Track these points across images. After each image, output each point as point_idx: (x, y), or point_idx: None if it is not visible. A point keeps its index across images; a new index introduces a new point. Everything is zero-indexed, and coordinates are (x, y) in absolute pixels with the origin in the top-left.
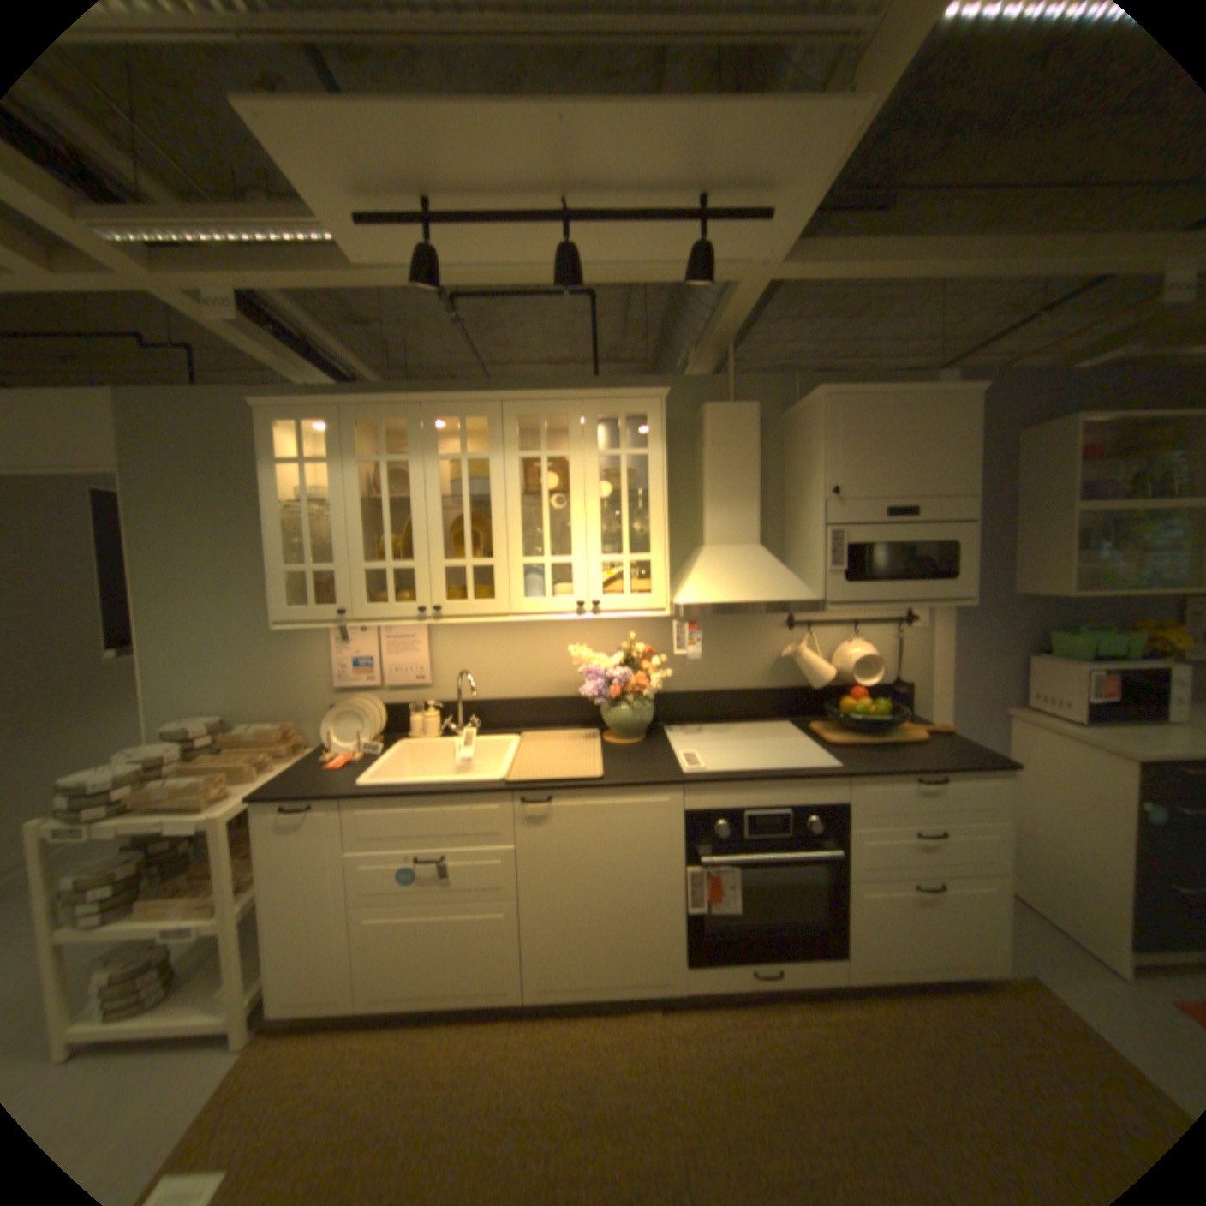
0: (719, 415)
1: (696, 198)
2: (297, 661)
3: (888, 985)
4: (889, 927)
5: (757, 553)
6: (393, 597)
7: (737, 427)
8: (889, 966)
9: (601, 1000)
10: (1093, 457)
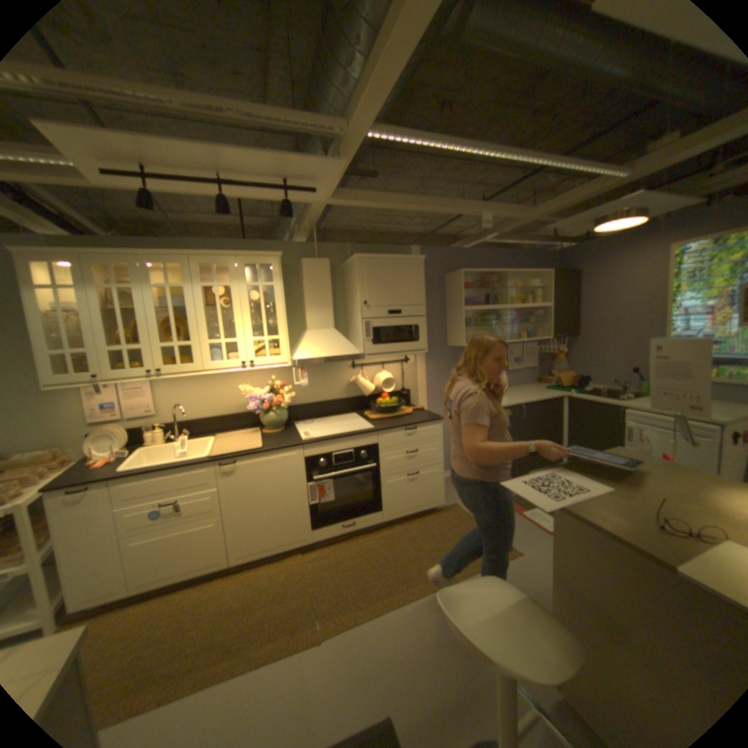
0: (310, 265)
1: (281, 181)
2: (56, 411)
3: (398, 518)
4: (397, 493)
5: (333, 333)
6: (128, 366)
7: (319, 271)
8: (398, 510)
9: (270, 555)
10: (473, 286)
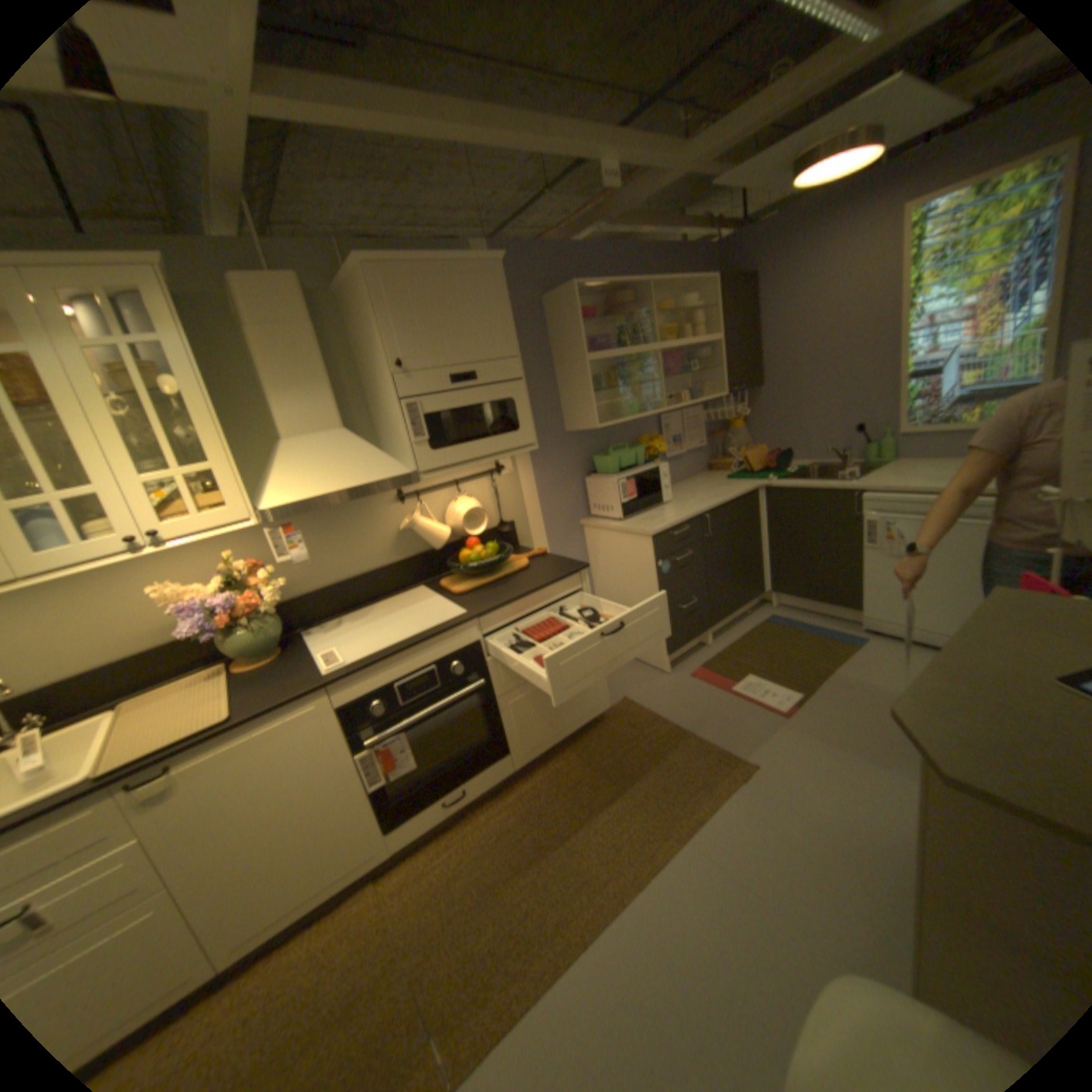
0: (250, 287)
1: None
2: None
3: (540, 754)
4: (531, 715)
5: (342, 437)
6: None
7: (277, 301)
8: (537, 742)
9: (306, 913)
10: (593, 316)
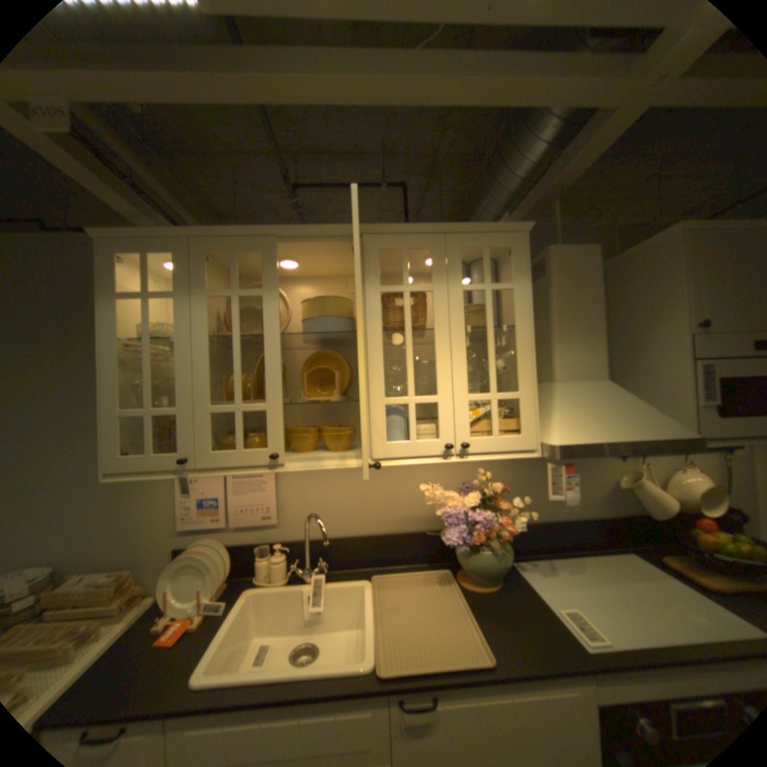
0: (565, 257)
1: None
2: (138, 505)
3: None
4: None
5: (612, 389)
6: (241, 444)
7: (582, 268)
8: None
9: None
10: None
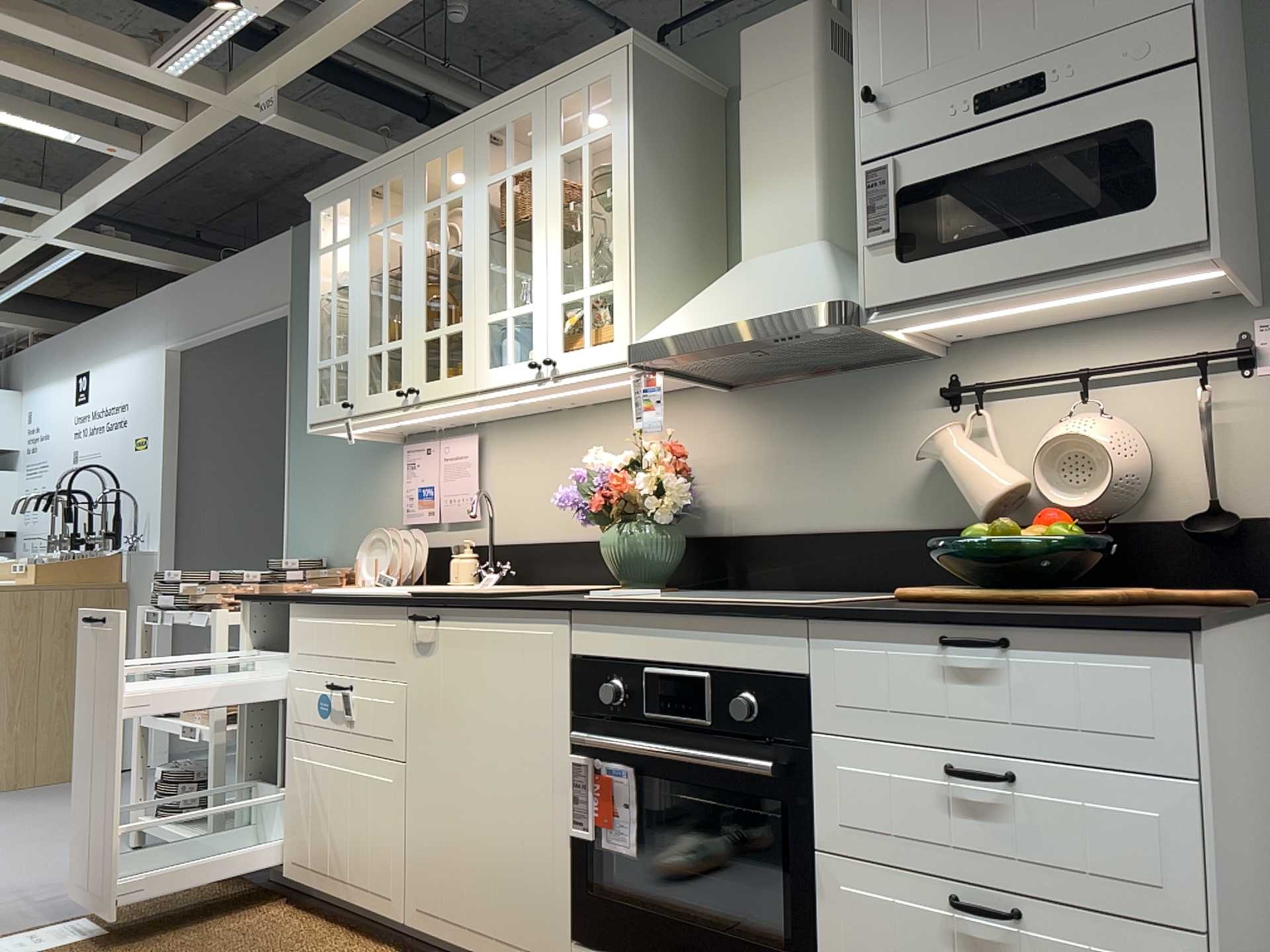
0: (754, 47)
1: None
2: (380, 496)
3: None
4: None
5: (802, 253)
6: (383, 385)
7: (778, 56)
8: None
9: None
10: None
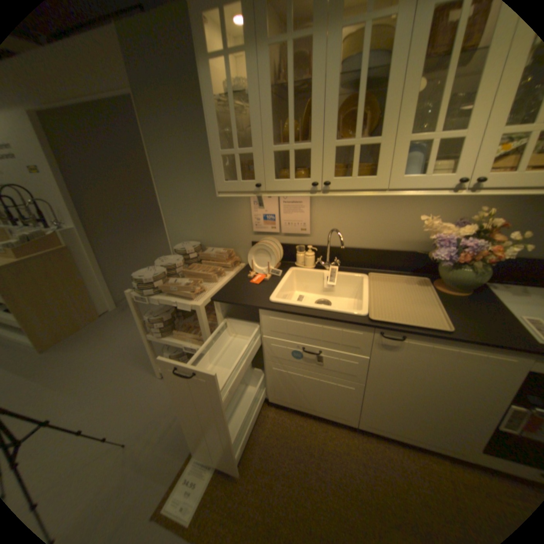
0: None
1: None
2: (232, 215)
3: None
4: None
5: None
6: (292, 175)
7: None
8: None
9: (410, 444)
10: None
